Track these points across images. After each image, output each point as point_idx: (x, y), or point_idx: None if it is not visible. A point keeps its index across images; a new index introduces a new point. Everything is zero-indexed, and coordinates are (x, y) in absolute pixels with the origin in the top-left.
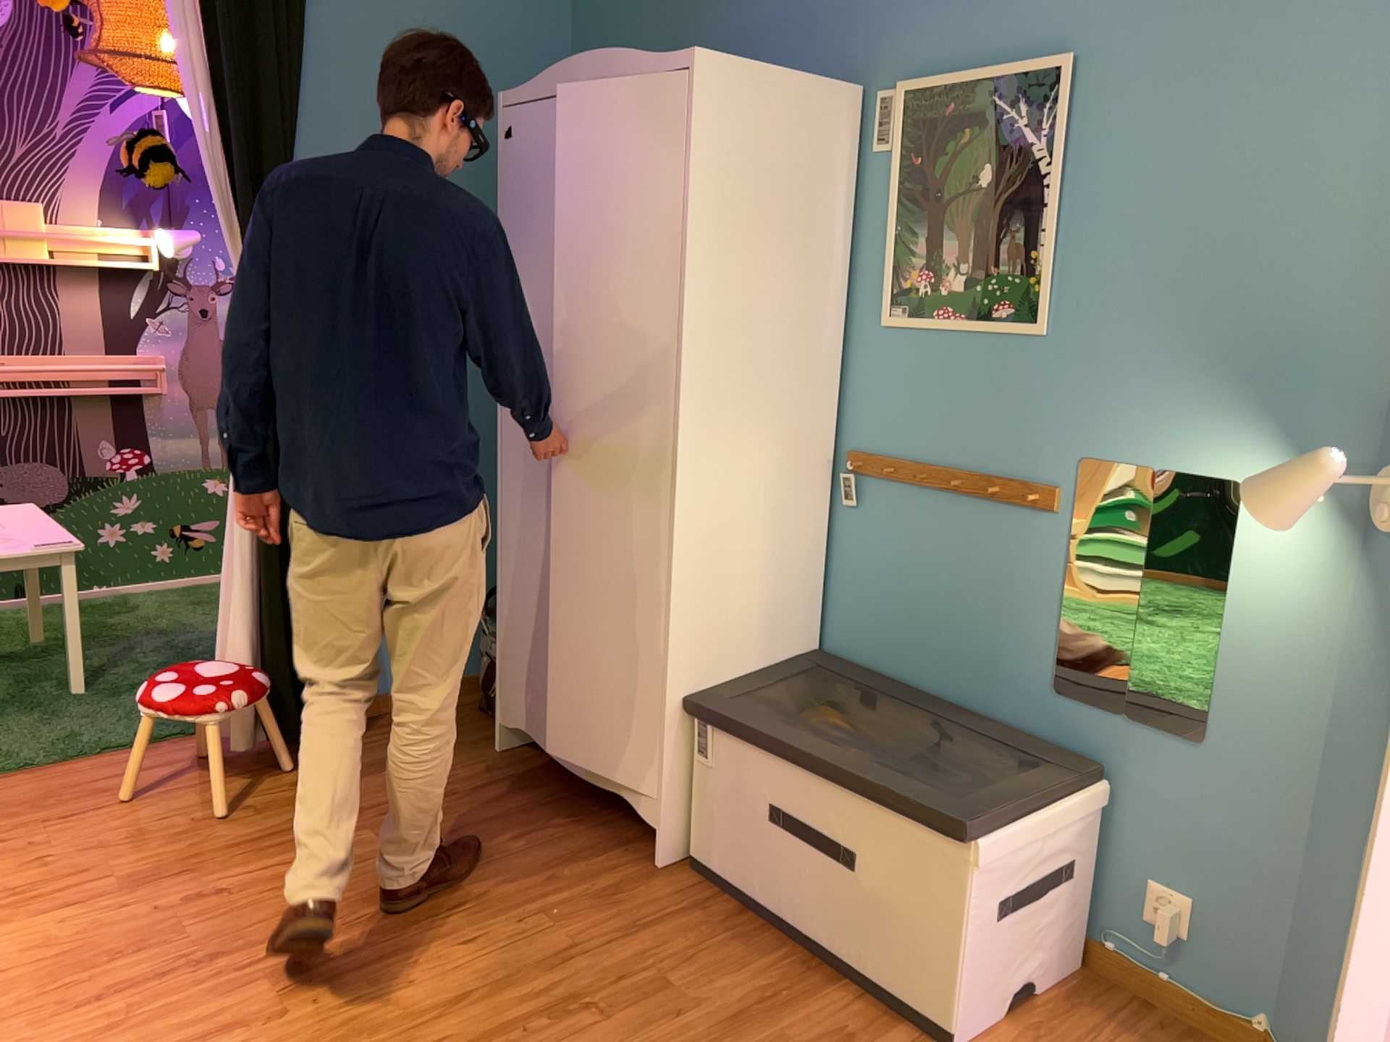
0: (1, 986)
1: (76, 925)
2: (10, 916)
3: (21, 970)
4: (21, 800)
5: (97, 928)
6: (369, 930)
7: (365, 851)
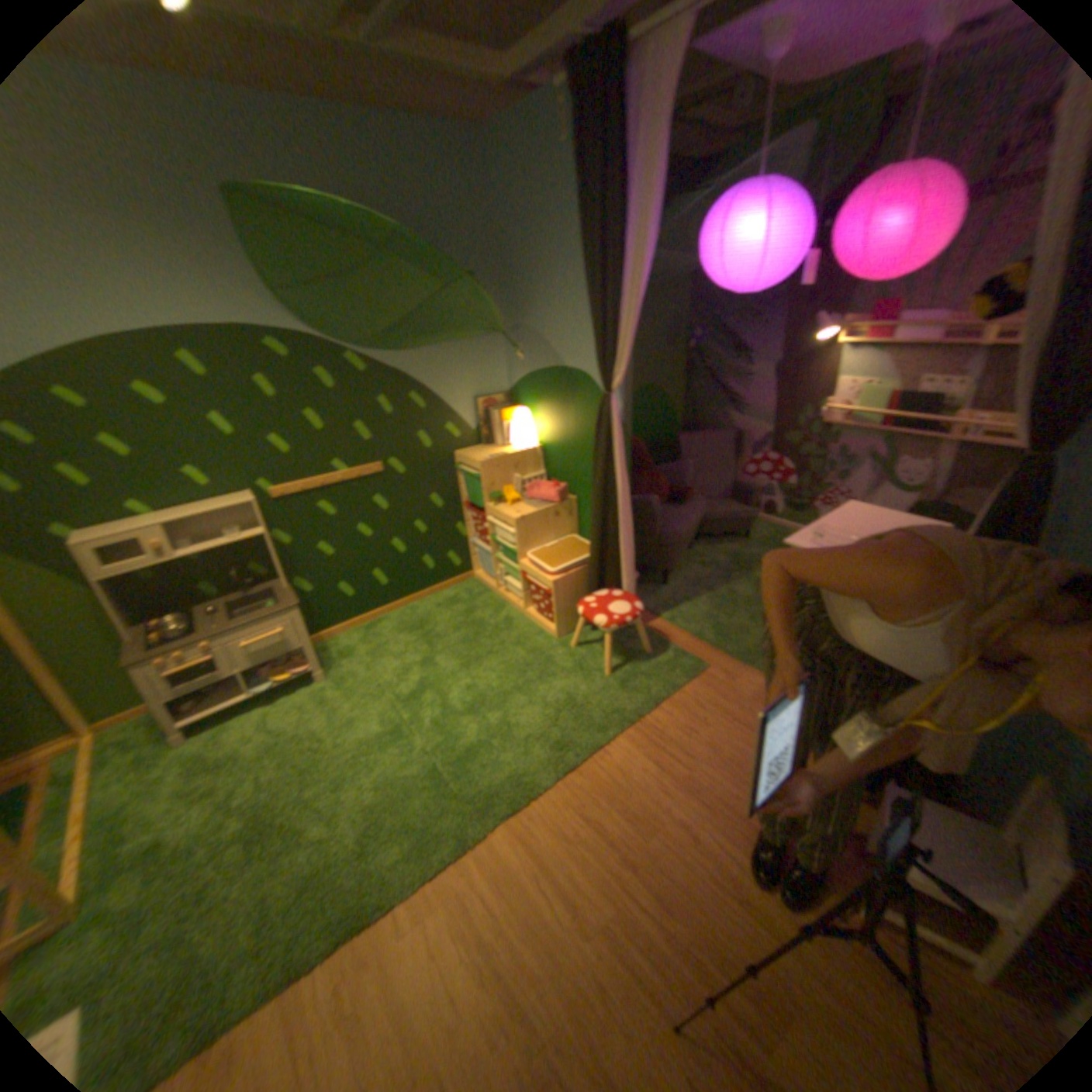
0: (593, 775)
1: (644, 780)
2: (643, 748)
3: (605, 776)
4: (740, 695)
5: (644, 792)
6: (684, 977)
7: (785, 931)
